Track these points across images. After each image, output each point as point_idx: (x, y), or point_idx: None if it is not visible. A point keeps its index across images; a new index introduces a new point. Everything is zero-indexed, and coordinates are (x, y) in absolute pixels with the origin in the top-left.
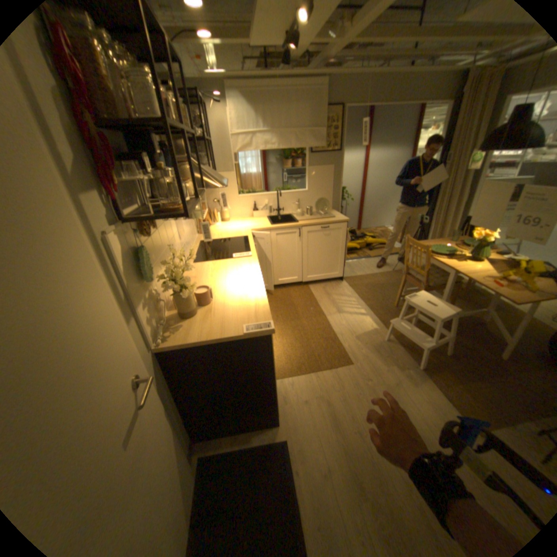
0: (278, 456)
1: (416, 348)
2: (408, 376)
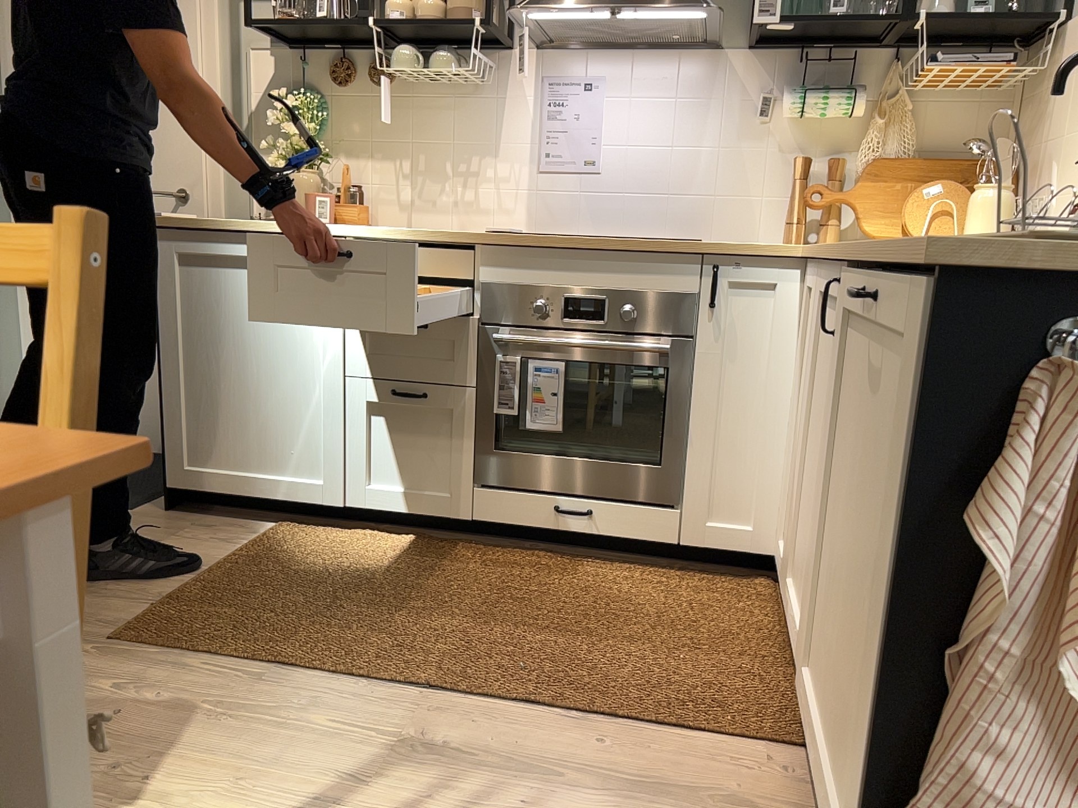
0: None
1: None
2: None
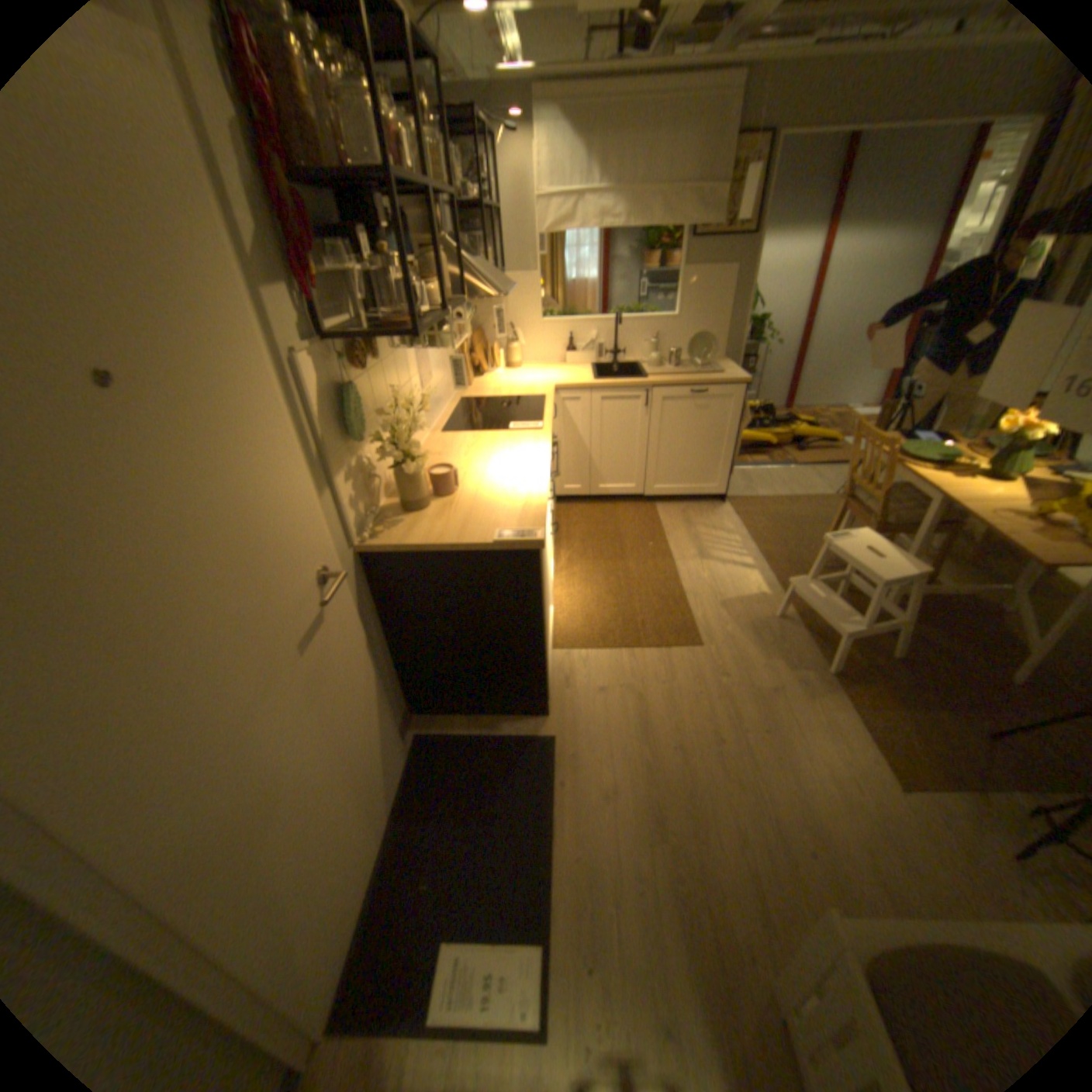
0: (539, 756)
1: (836, 637)
2: (802, 679)
